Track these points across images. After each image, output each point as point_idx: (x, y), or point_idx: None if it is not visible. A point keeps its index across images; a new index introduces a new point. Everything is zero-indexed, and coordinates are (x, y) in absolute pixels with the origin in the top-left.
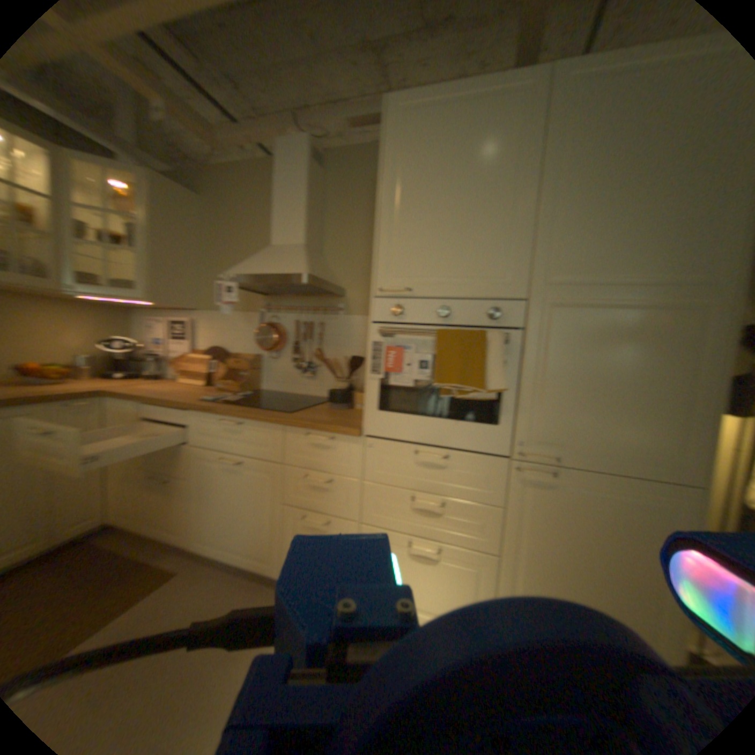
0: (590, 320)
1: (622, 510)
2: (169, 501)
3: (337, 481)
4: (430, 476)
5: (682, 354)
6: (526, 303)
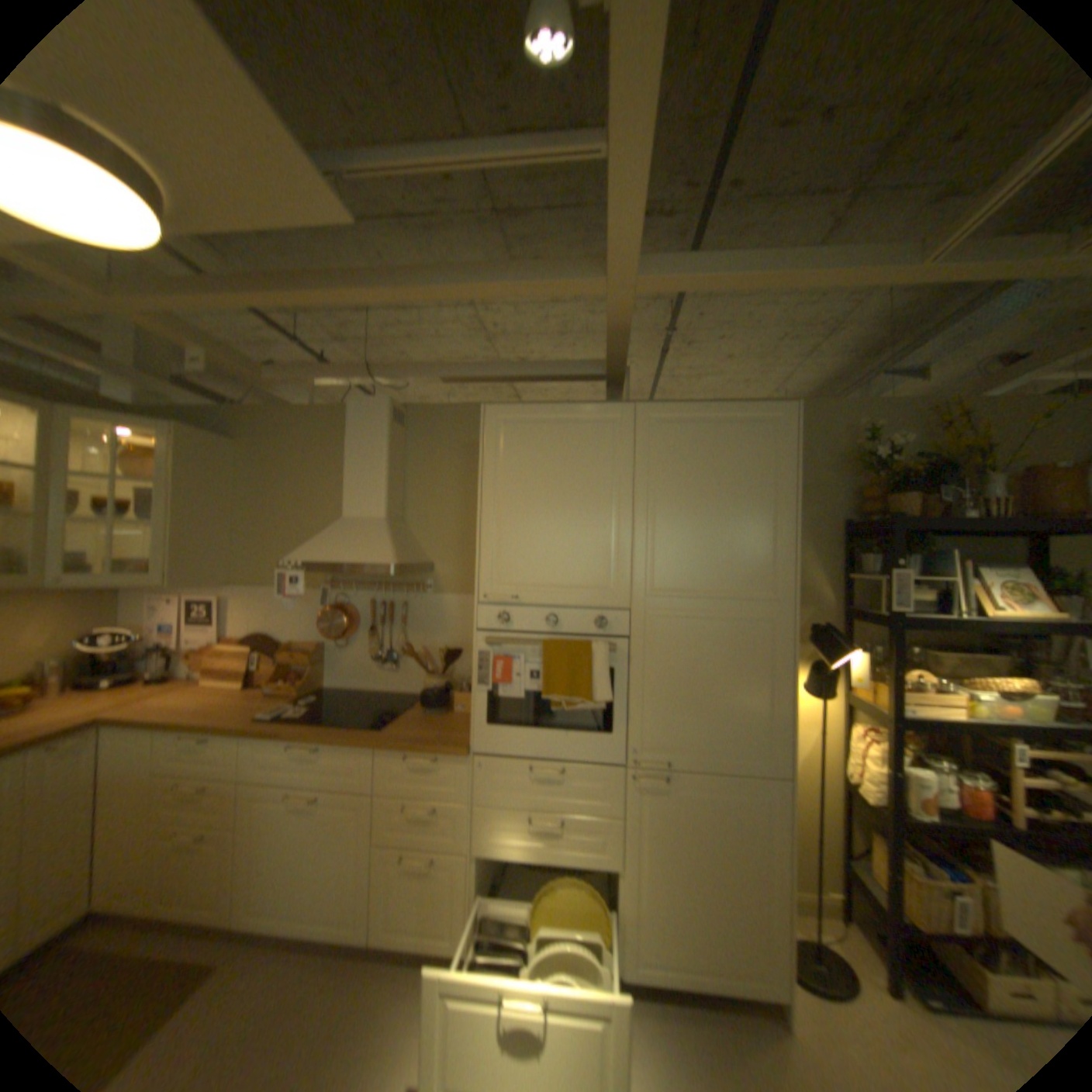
0: (686, 631)
1: (729, 809)
2: (214, 864)
3: (445, 811)
4: (549, 794)
5: (760, 661)
6: (629, 615)
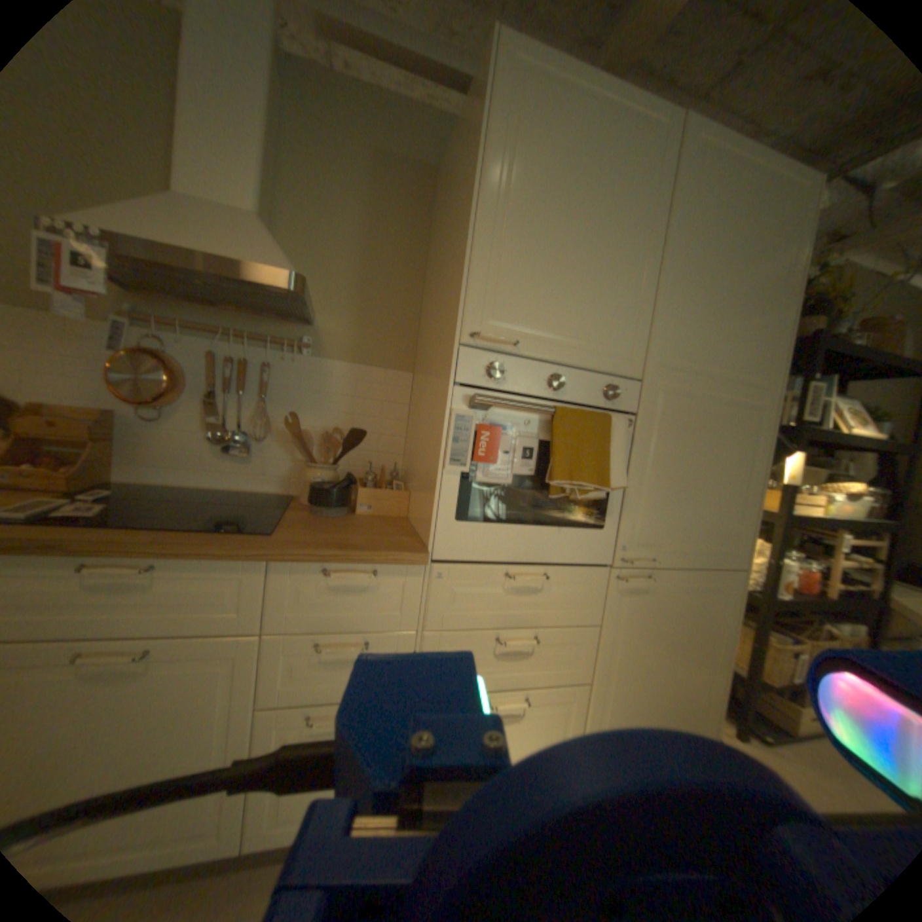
0: (692, 412)
1: (697, 603)
2: None
3: (383, 641)
4: (524, 604)
5: (747, 451)
6: (641, 386)
